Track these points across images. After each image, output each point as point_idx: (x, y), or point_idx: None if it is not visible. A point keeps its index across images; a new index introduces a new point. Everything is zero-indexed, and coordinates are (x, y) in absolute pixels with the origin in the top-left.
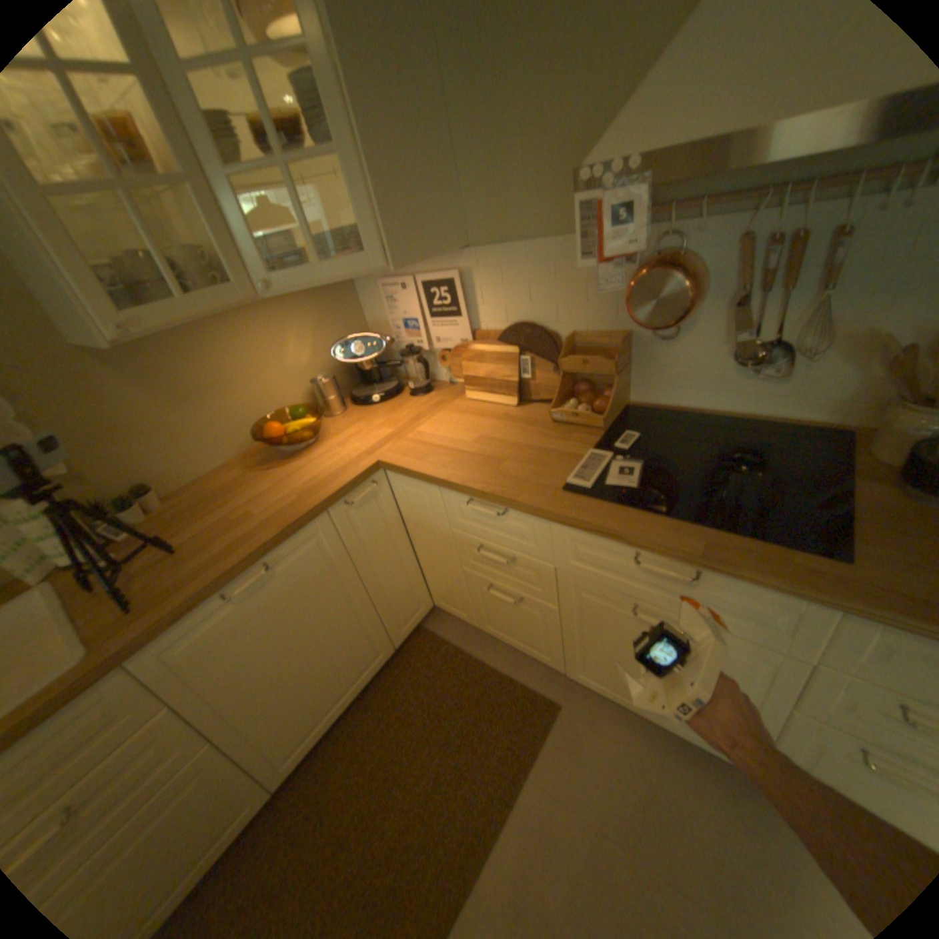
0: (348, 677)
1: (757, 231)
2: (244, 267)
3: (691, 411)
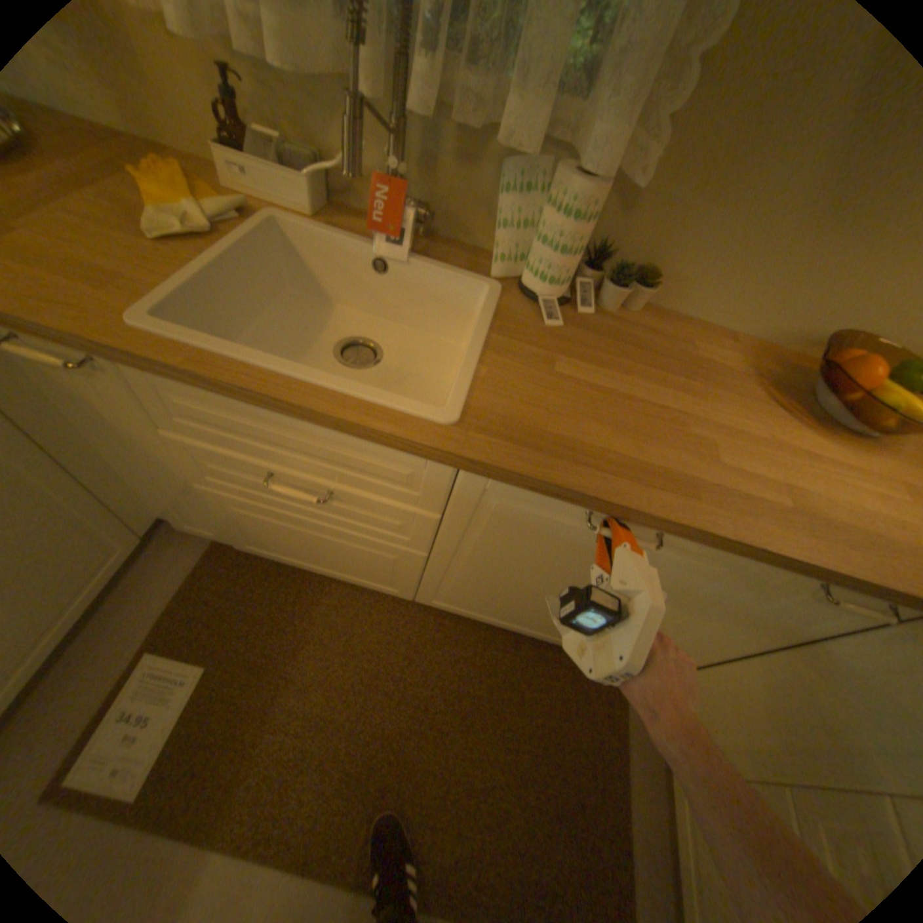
0: (542, 628)
1: None
2: None
3: None
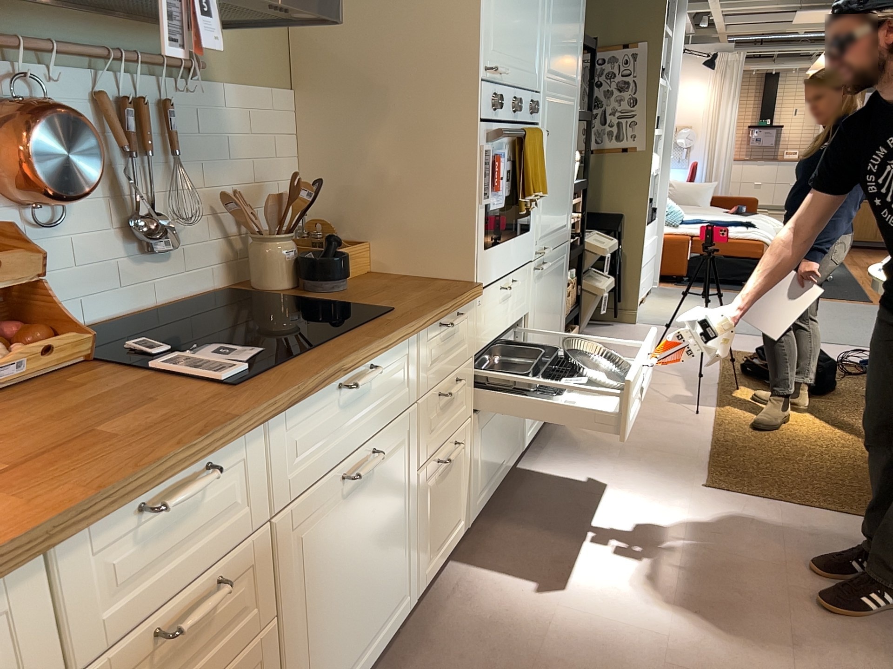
0: None
1: (103, 94)
2: None
3: (100, 327)
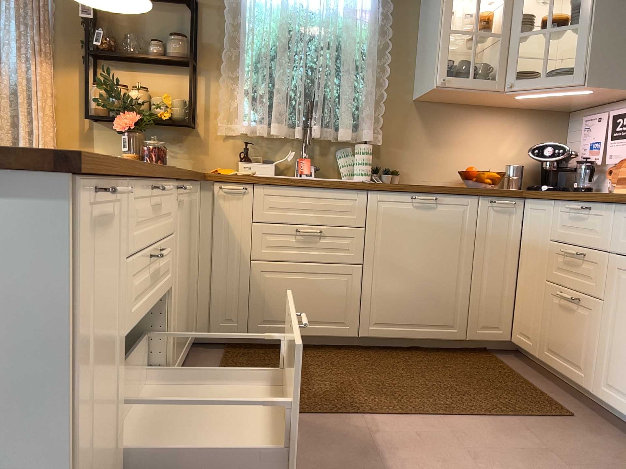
0: (431, 316)
1: None
2: (506, 77)
3: None
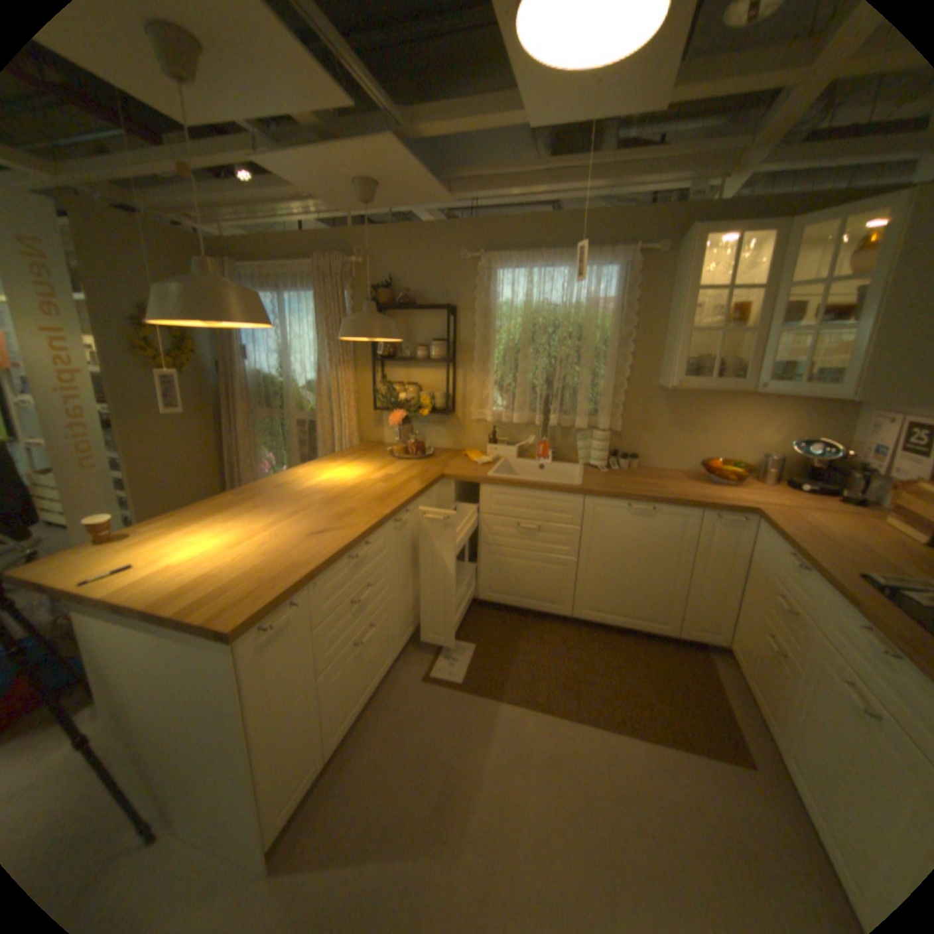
0: (642, 612)
1: None
2: (760, 374)
3: None
